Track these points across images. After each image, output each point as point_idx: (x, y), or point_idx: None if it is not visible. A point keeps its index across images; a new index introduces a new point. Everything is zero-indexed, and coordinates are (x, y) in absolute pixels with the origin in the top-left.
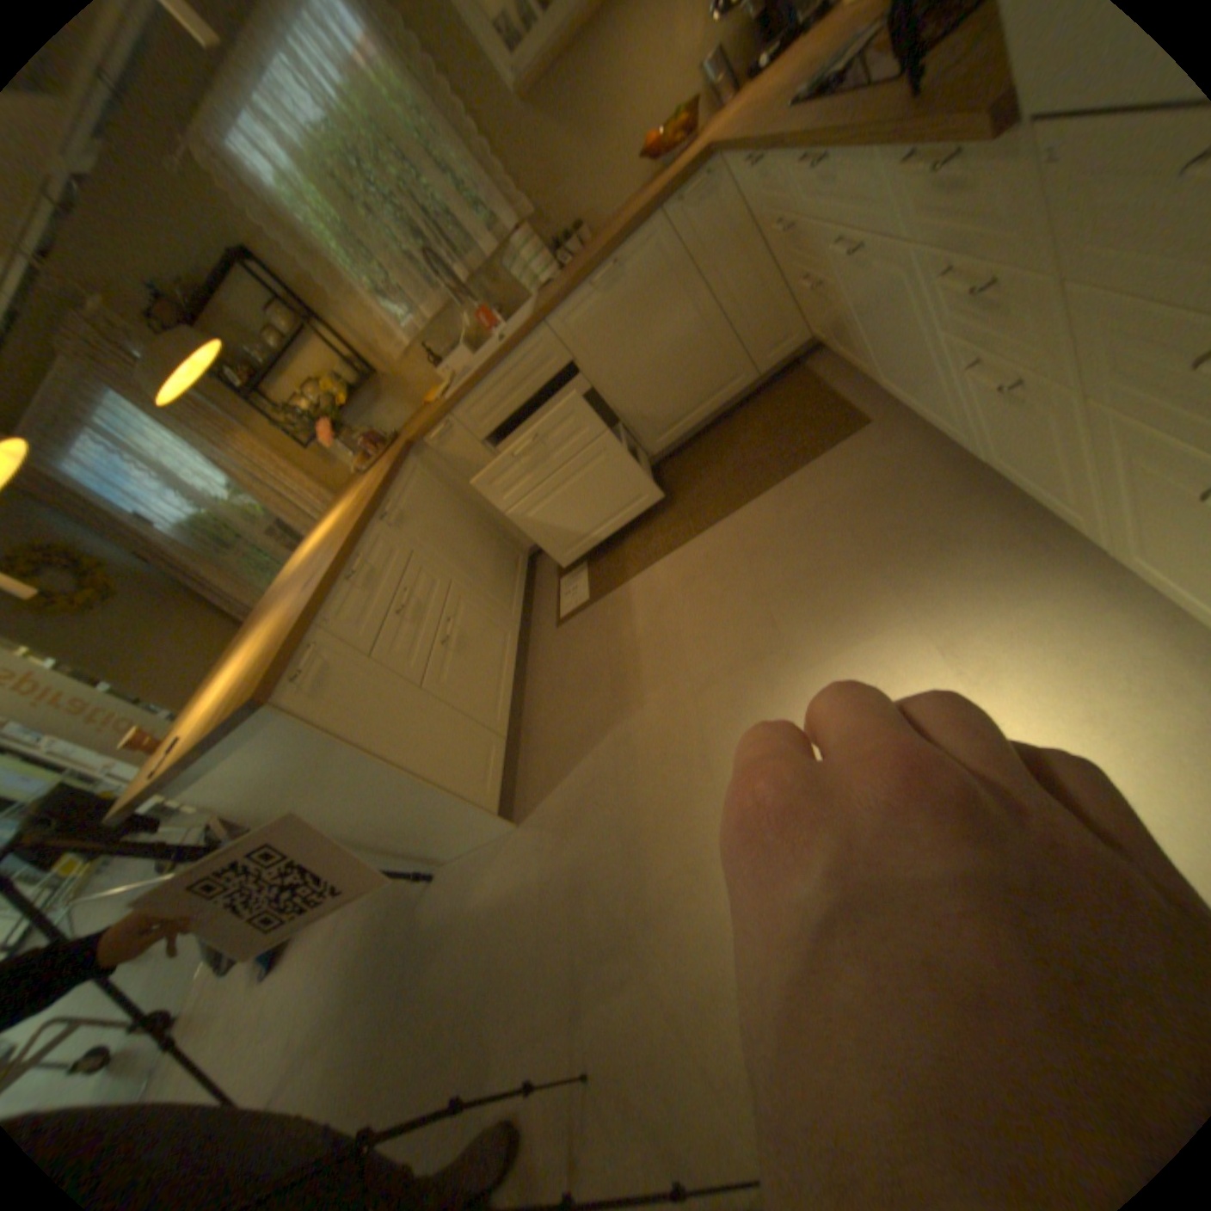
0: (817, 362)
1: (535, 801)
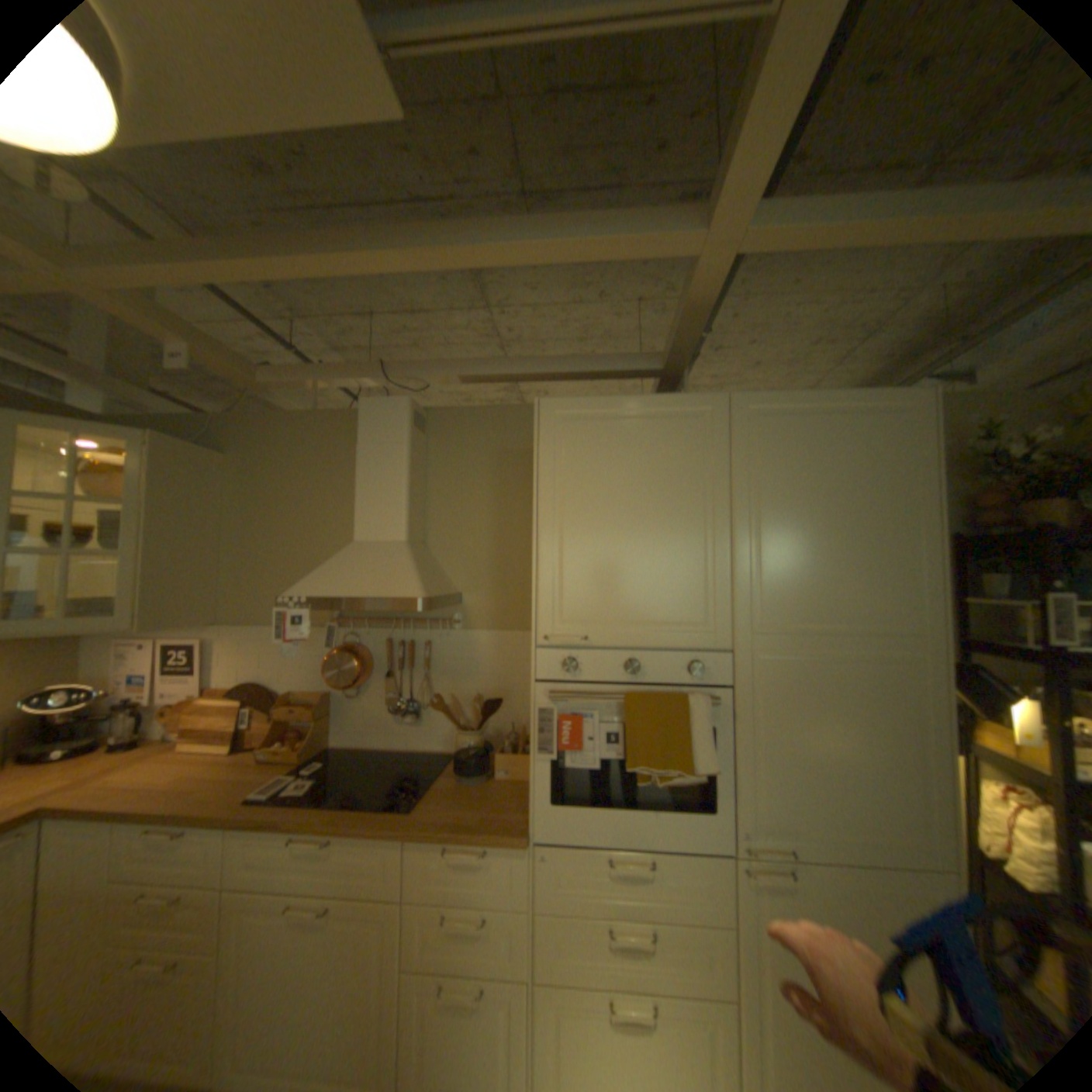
0: None
1: None
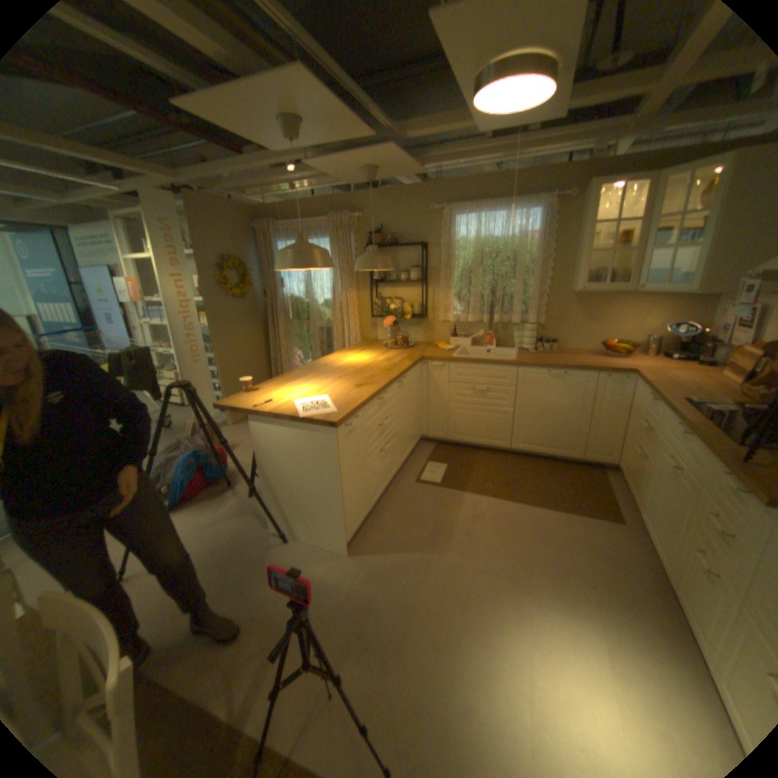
0: (611, 476)
1: (361, 553)
